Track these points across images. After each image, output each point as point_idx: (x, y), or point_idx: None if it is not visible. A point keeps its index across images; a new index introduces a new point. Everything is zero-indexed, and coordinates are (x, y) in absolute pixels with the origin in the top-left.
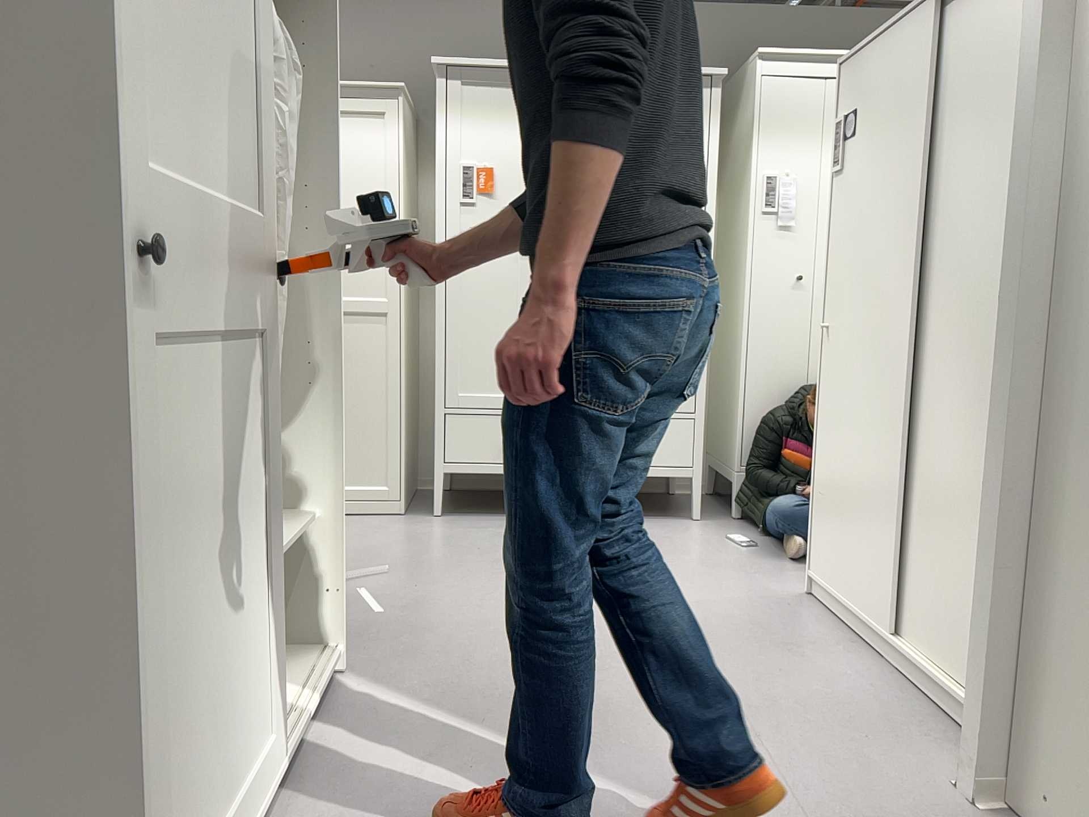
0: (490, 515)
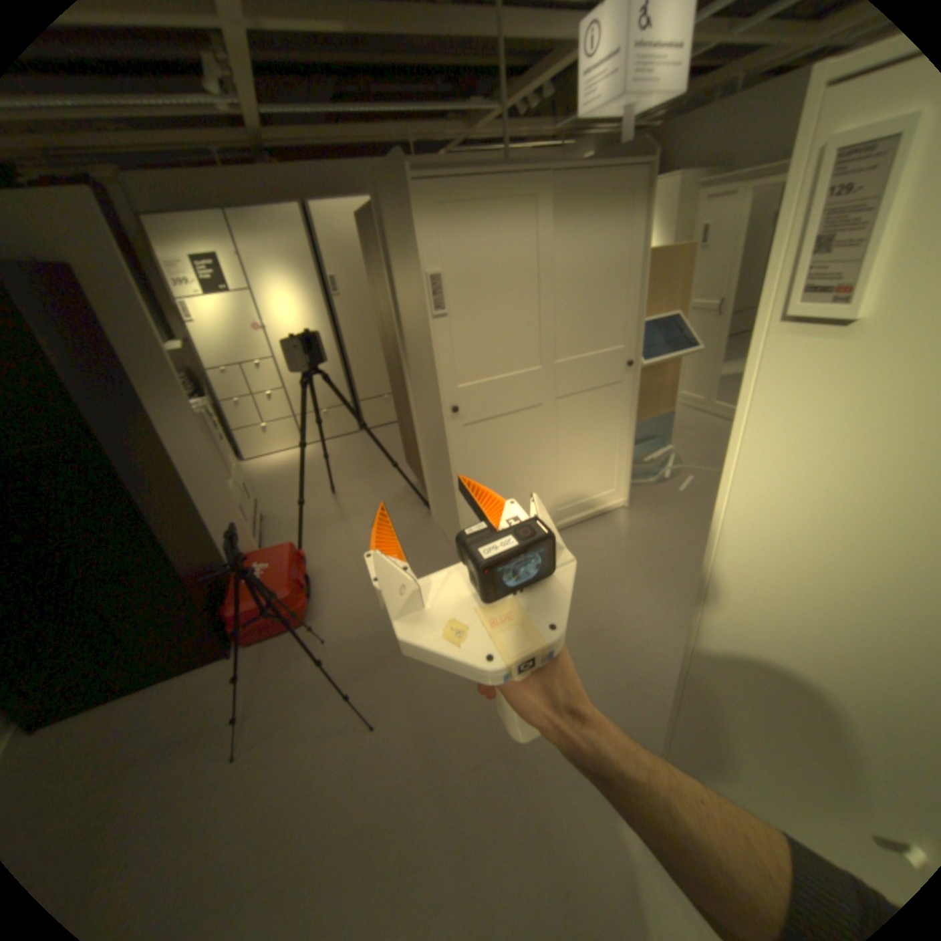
0: None
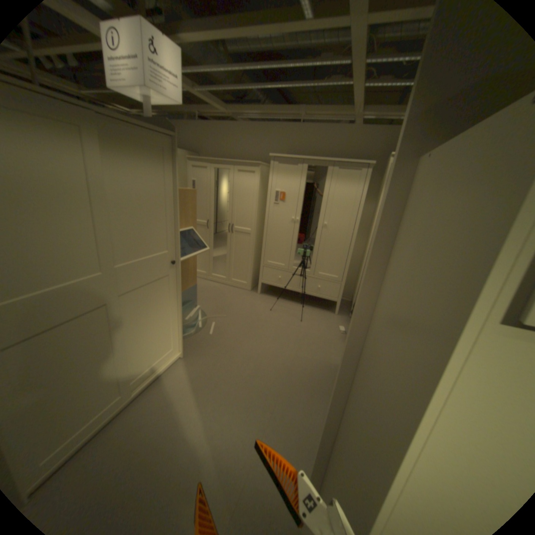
0: (274, 296)
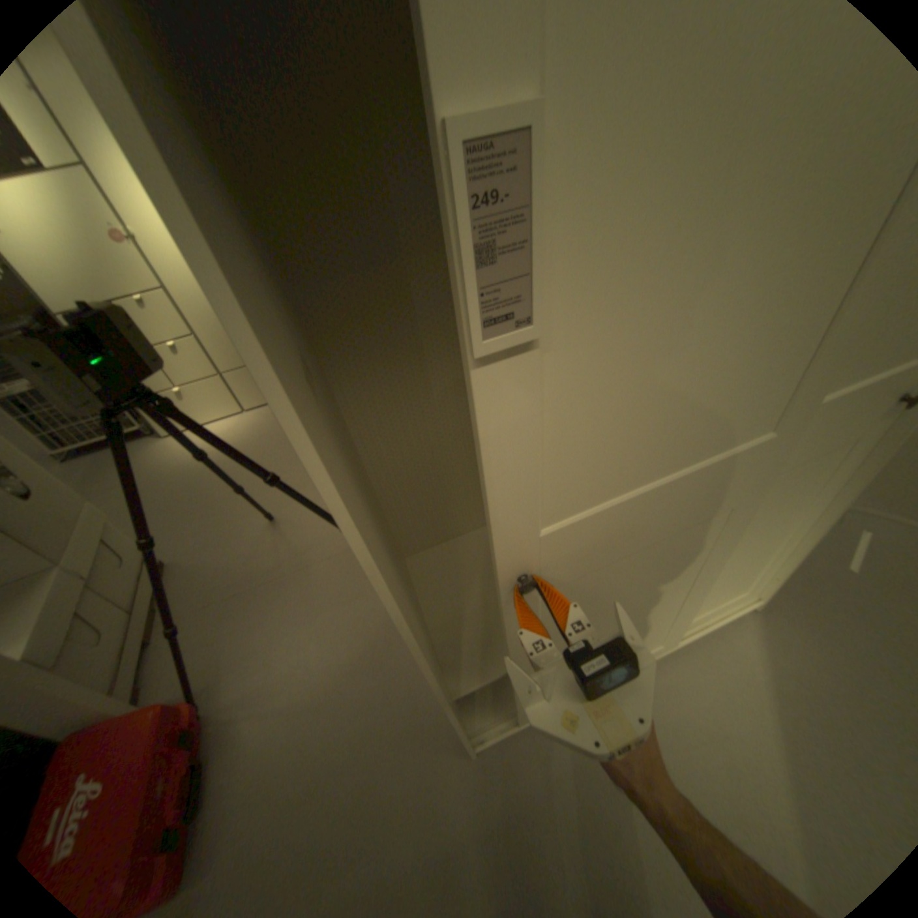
0: None
